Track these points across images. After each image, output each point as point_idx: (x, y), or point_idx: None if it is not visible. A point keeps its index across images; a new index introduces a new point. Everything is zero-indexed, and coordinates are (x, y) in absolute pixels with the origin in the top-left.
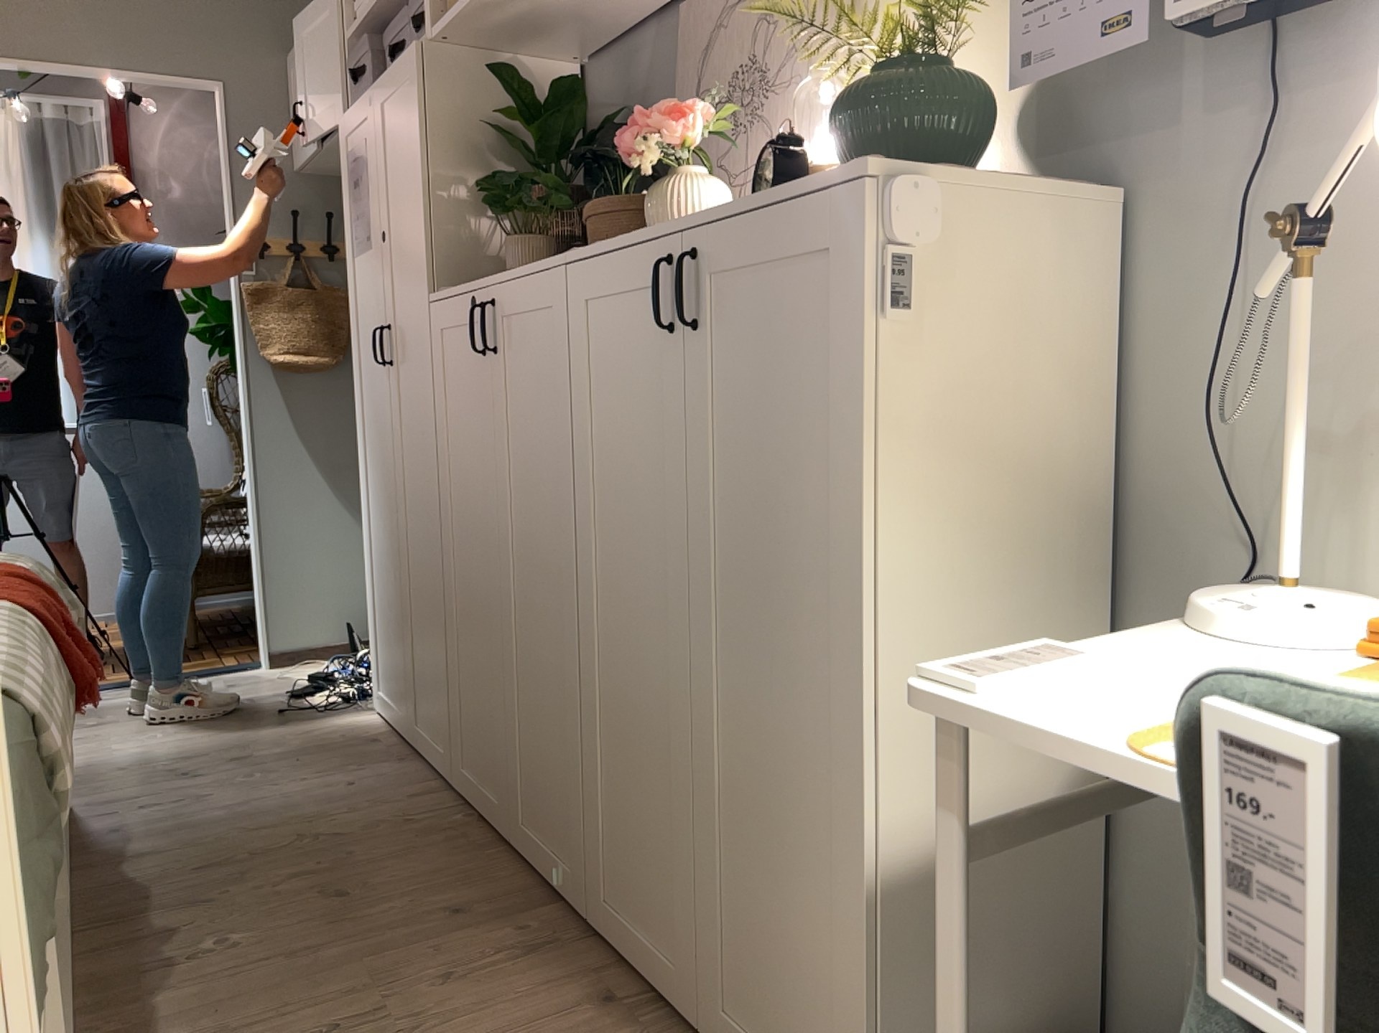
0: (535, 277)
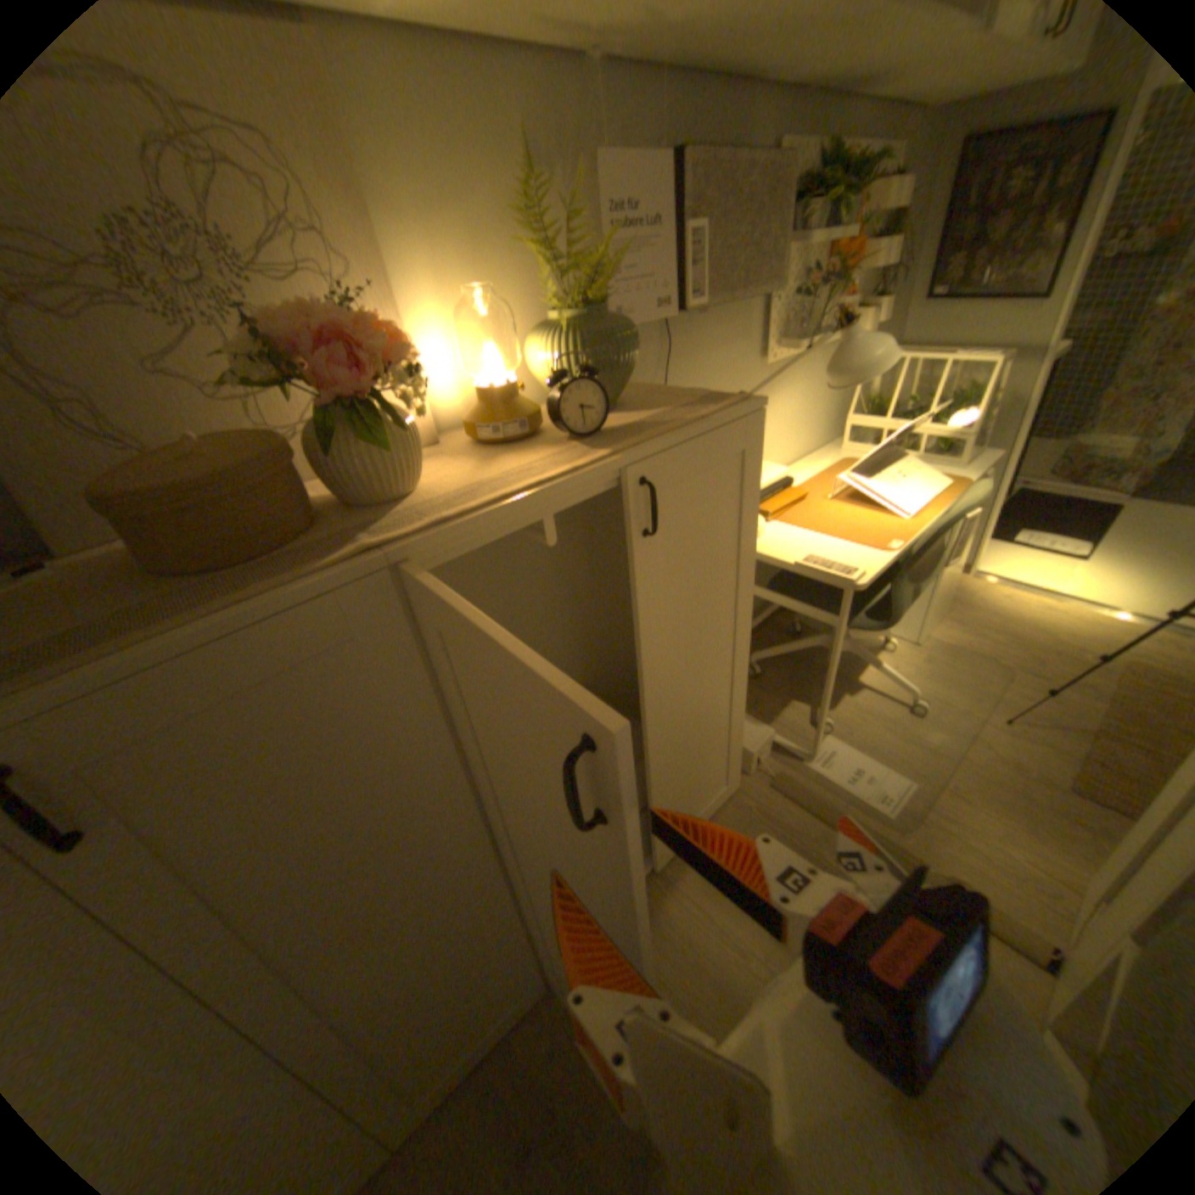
0: (274, 616)
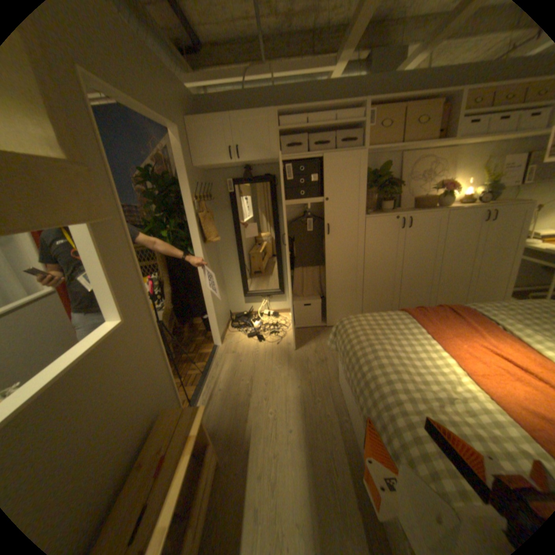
0: (435, 213)
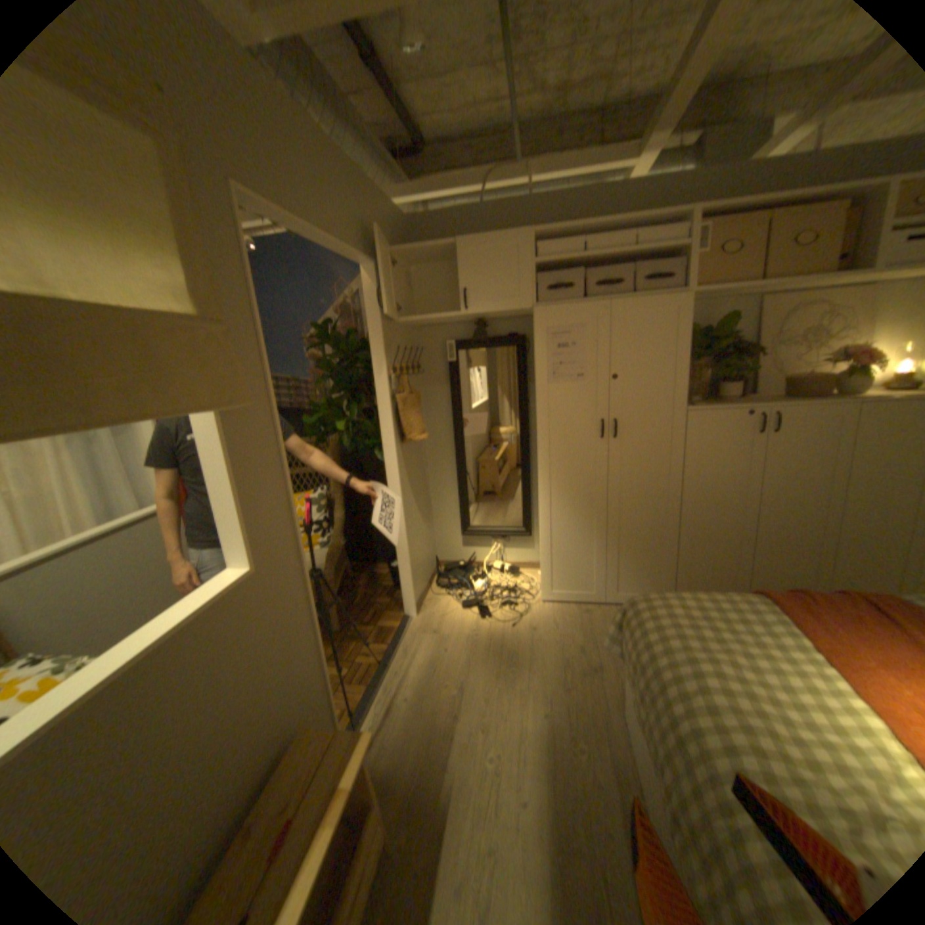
0: (830, 407)
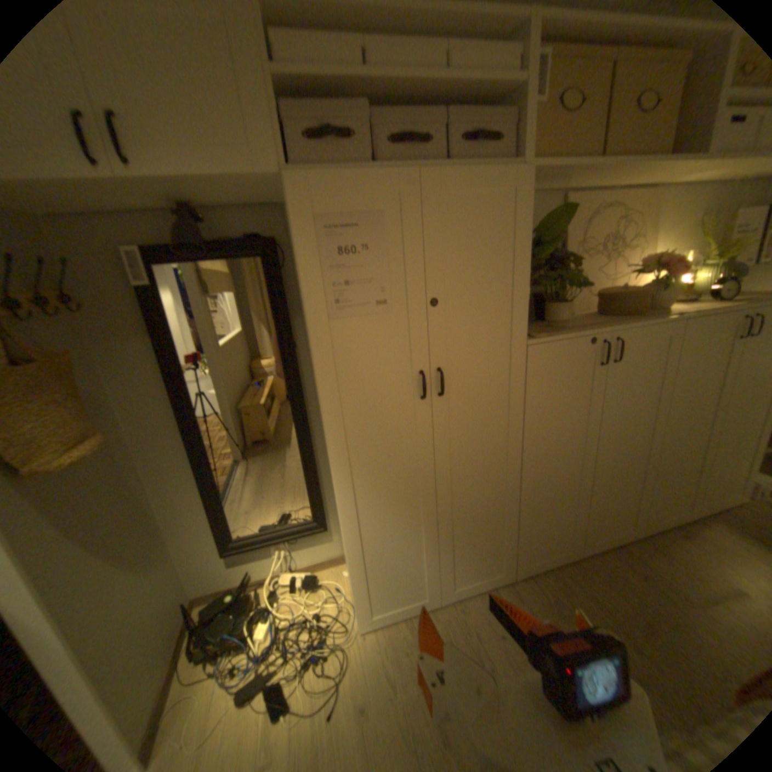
0: (663, 325)
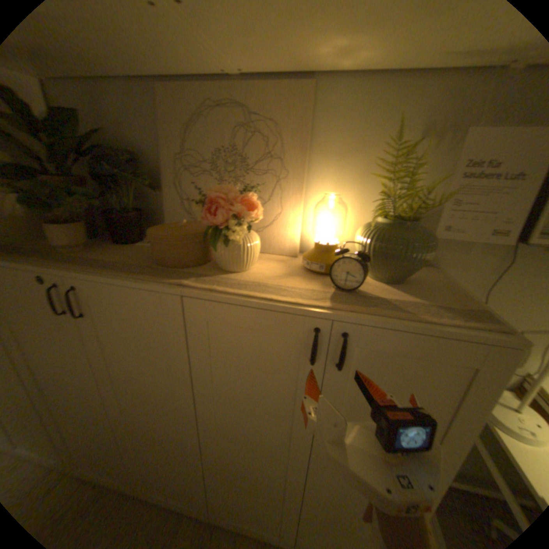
0: (137, 290)
